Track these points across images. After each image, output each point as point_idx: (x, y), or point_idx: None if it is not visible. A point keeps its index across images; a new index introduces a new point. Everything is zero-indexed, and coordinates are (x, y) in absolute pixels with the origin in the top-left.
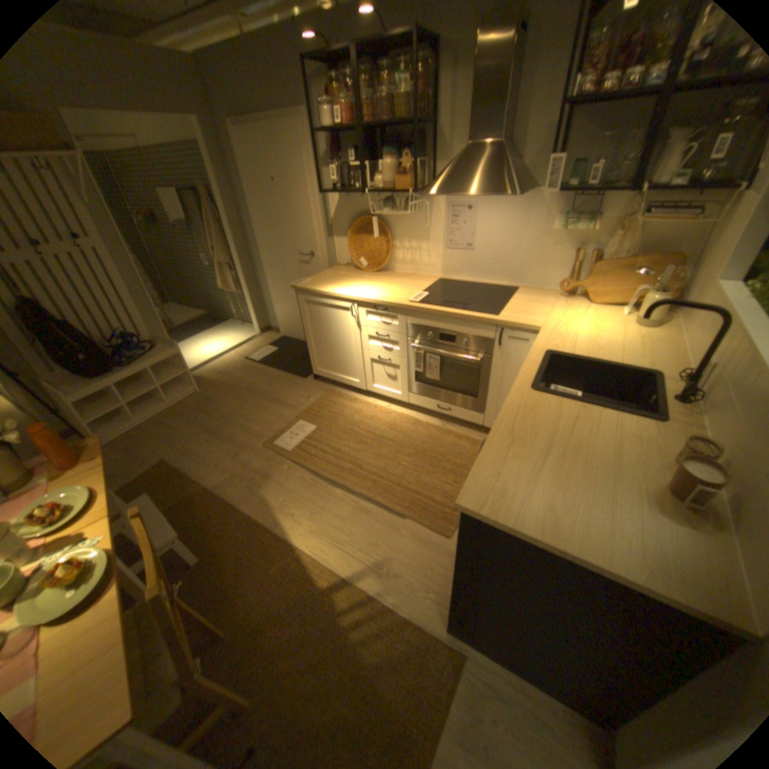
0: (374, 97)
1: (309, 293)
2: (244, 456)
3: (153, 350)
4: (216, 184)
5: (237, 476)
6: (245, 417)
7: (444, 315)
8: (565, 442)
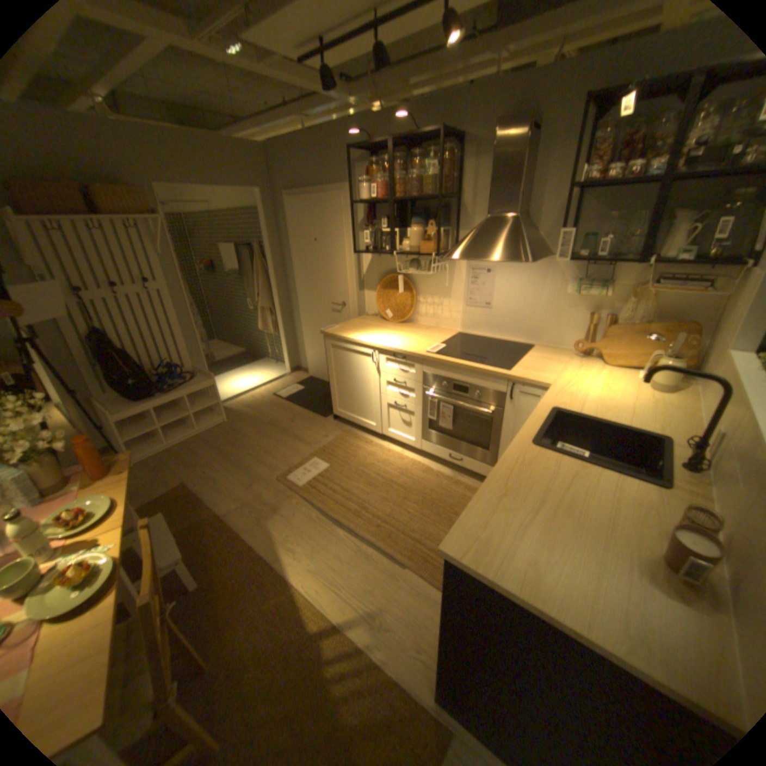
0: (407, 178)
1: (336, 338)
2: (258, 488)
3: (192, 380)
4: (269, 241)
5: (248, 507)
6: (264, 450)
7: (458, 367)
8: (559, 500)
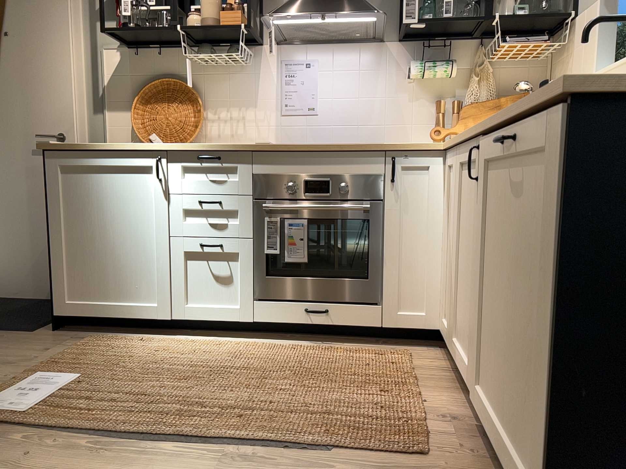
0: None
1: (74, 151)
2: None
3: None
4: None
5: None
6: None
7: (313, 150)
8: None
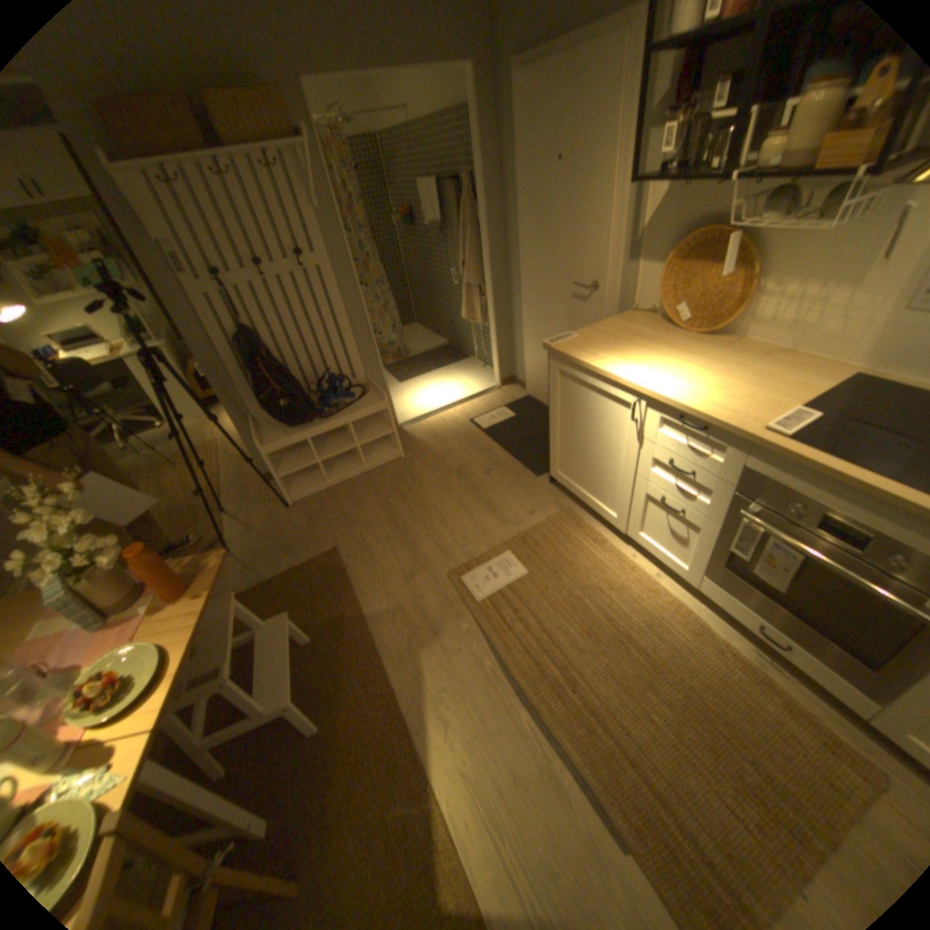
0: None
1: (568, 360)
2: (421, 583)
3: (361, 400)
4: (483, 168)
5: (402, 613)
6: (442, 516)
7: (861, 488)
8: None
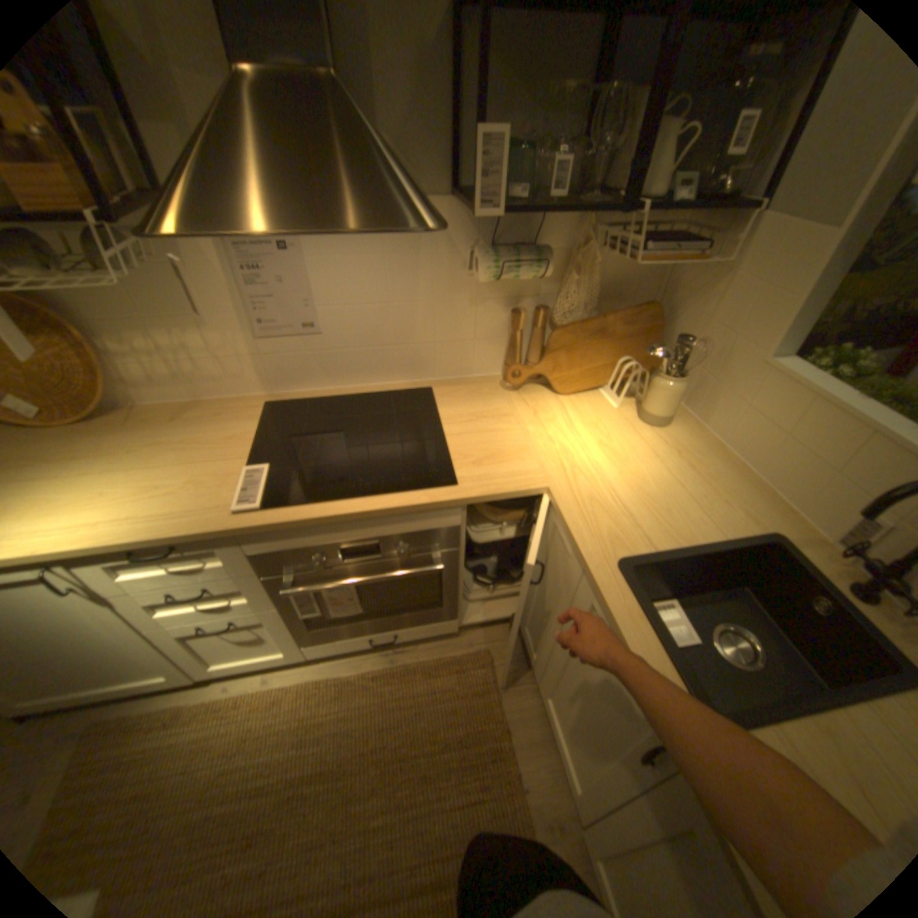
0: None
1: None
2: None
3: None
4: None
5: None
6: None
7: (344, 518)
8: None
